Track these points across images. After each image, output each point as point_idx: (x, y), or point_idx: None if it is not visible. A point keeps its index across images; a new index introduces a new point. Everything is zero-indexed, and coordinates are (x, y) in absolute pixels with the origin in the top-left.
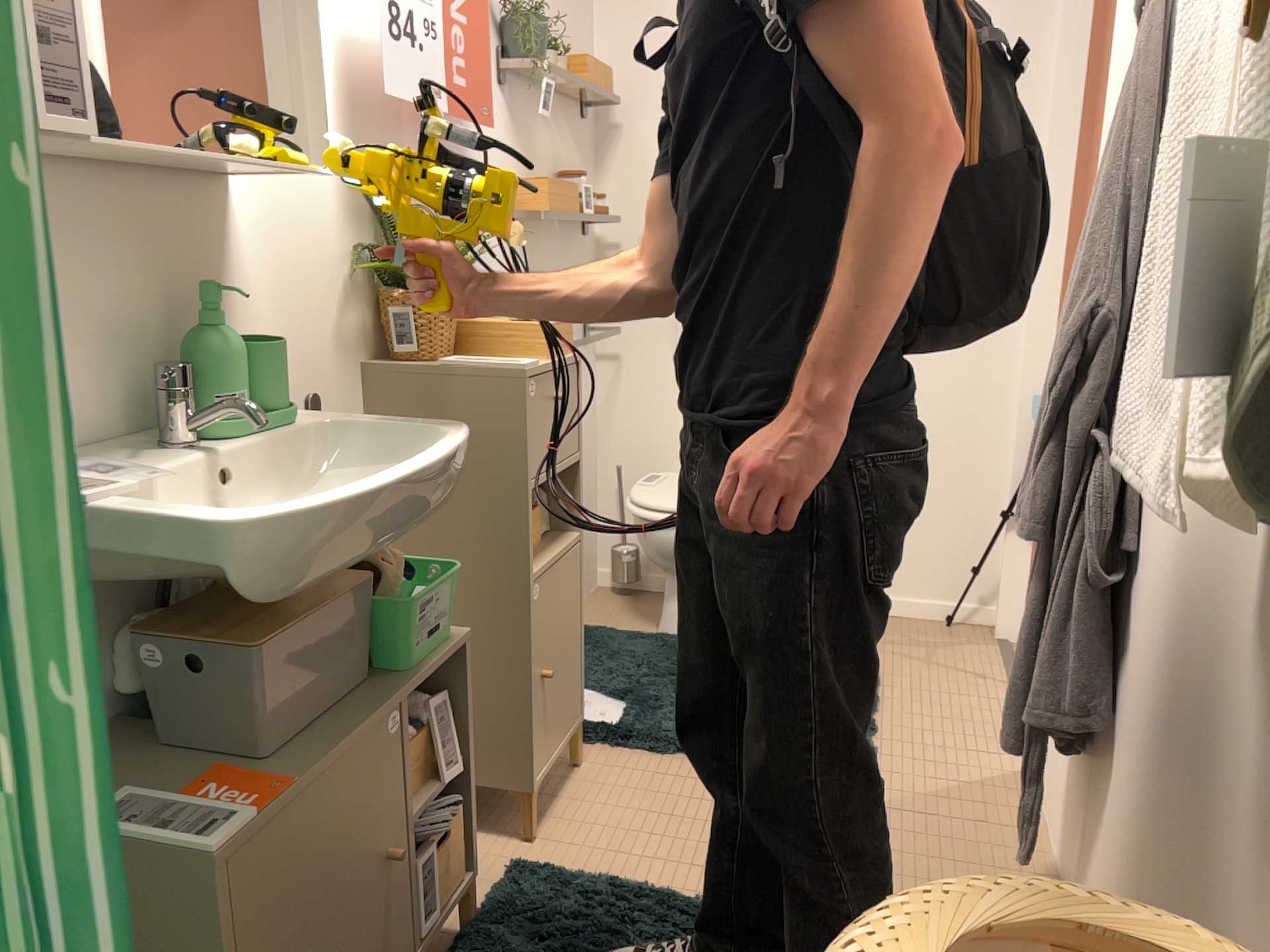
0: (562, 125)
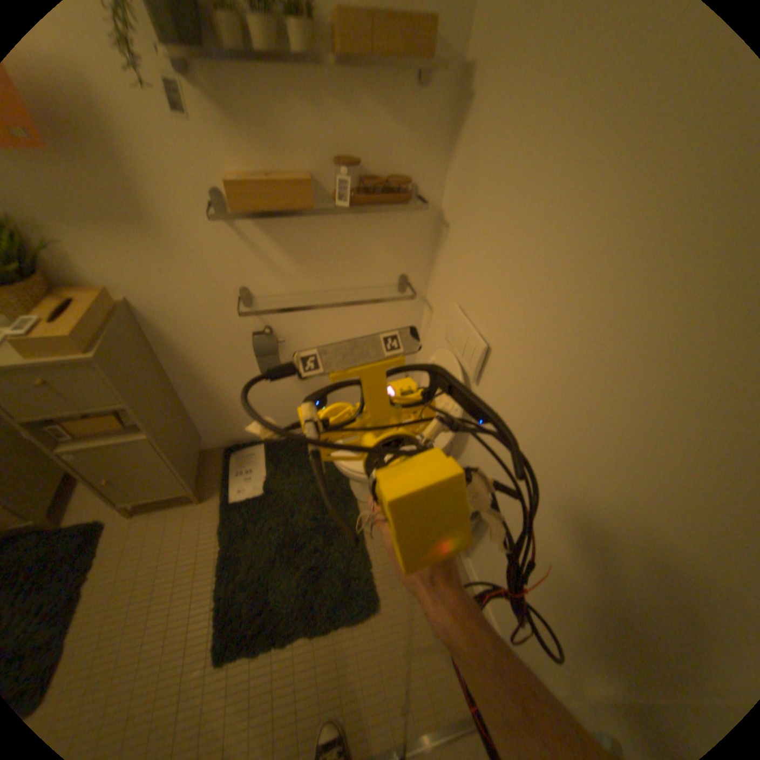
0: (359, 93)
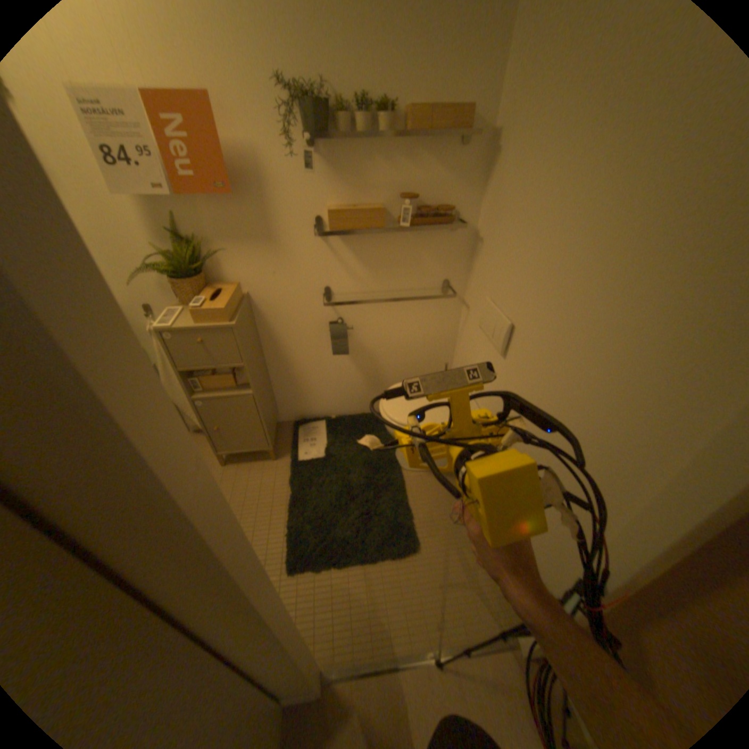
0: (419, 154)
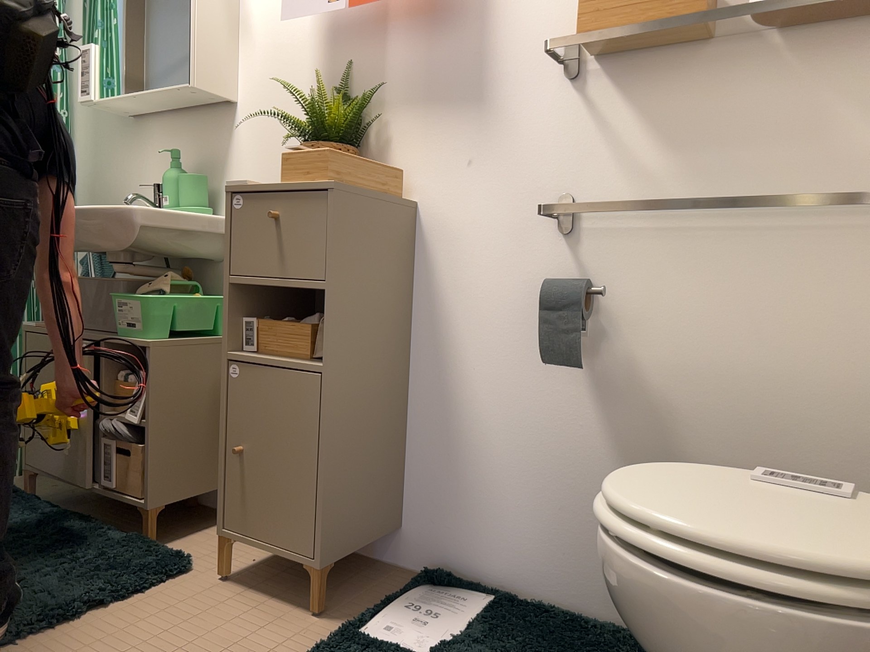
0: None
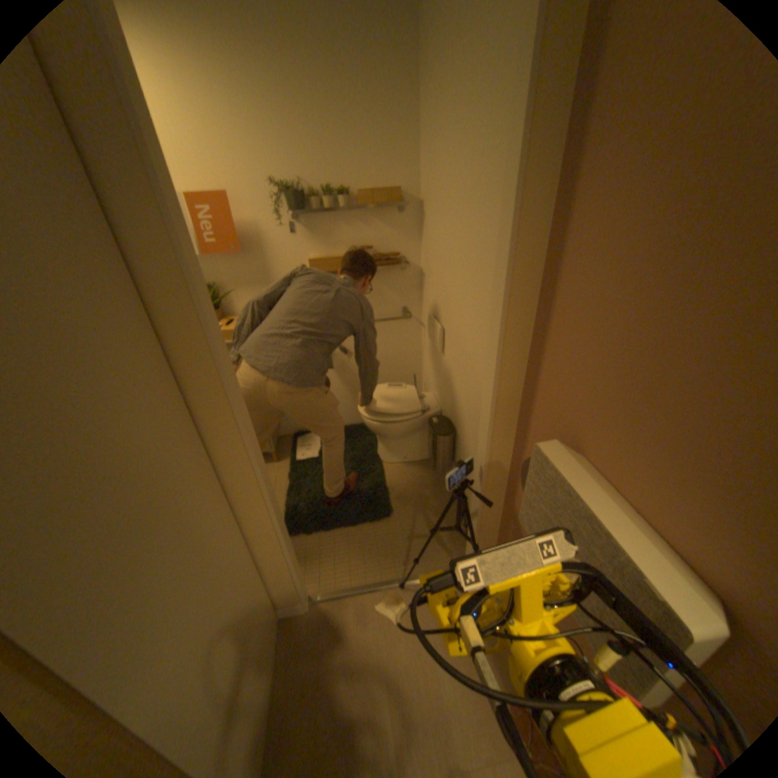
0: (370, 220)
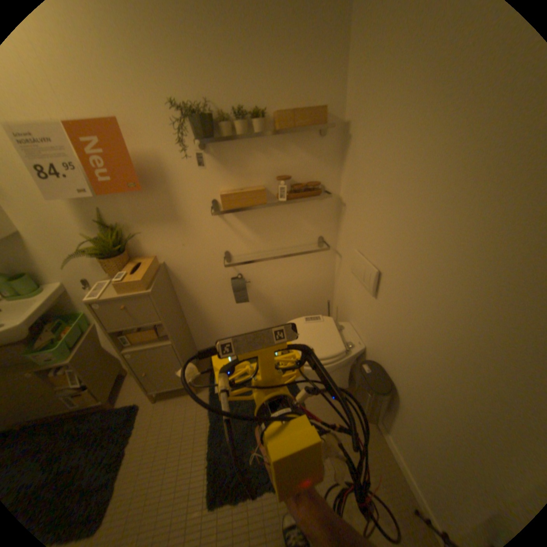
0: (288, 145)
